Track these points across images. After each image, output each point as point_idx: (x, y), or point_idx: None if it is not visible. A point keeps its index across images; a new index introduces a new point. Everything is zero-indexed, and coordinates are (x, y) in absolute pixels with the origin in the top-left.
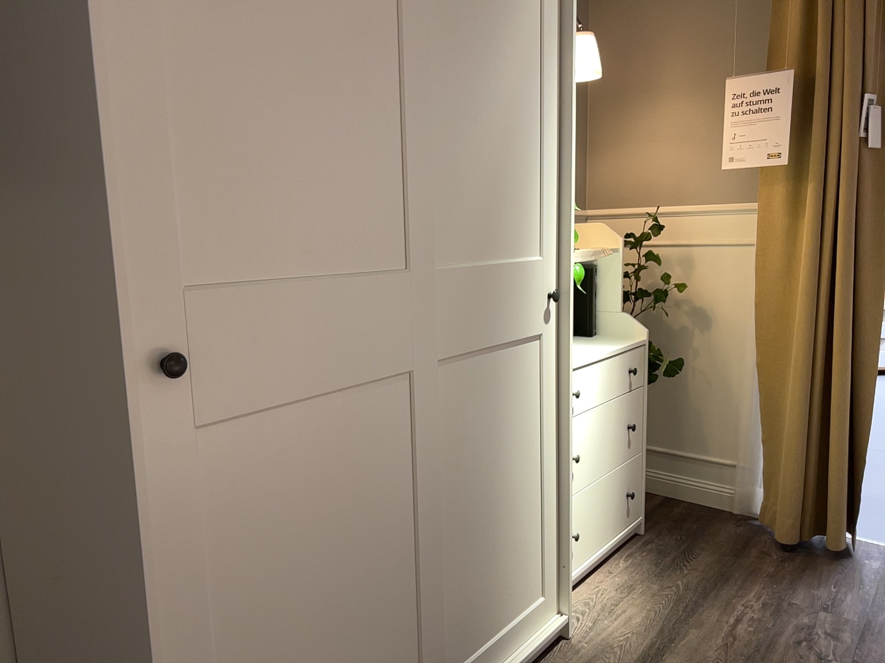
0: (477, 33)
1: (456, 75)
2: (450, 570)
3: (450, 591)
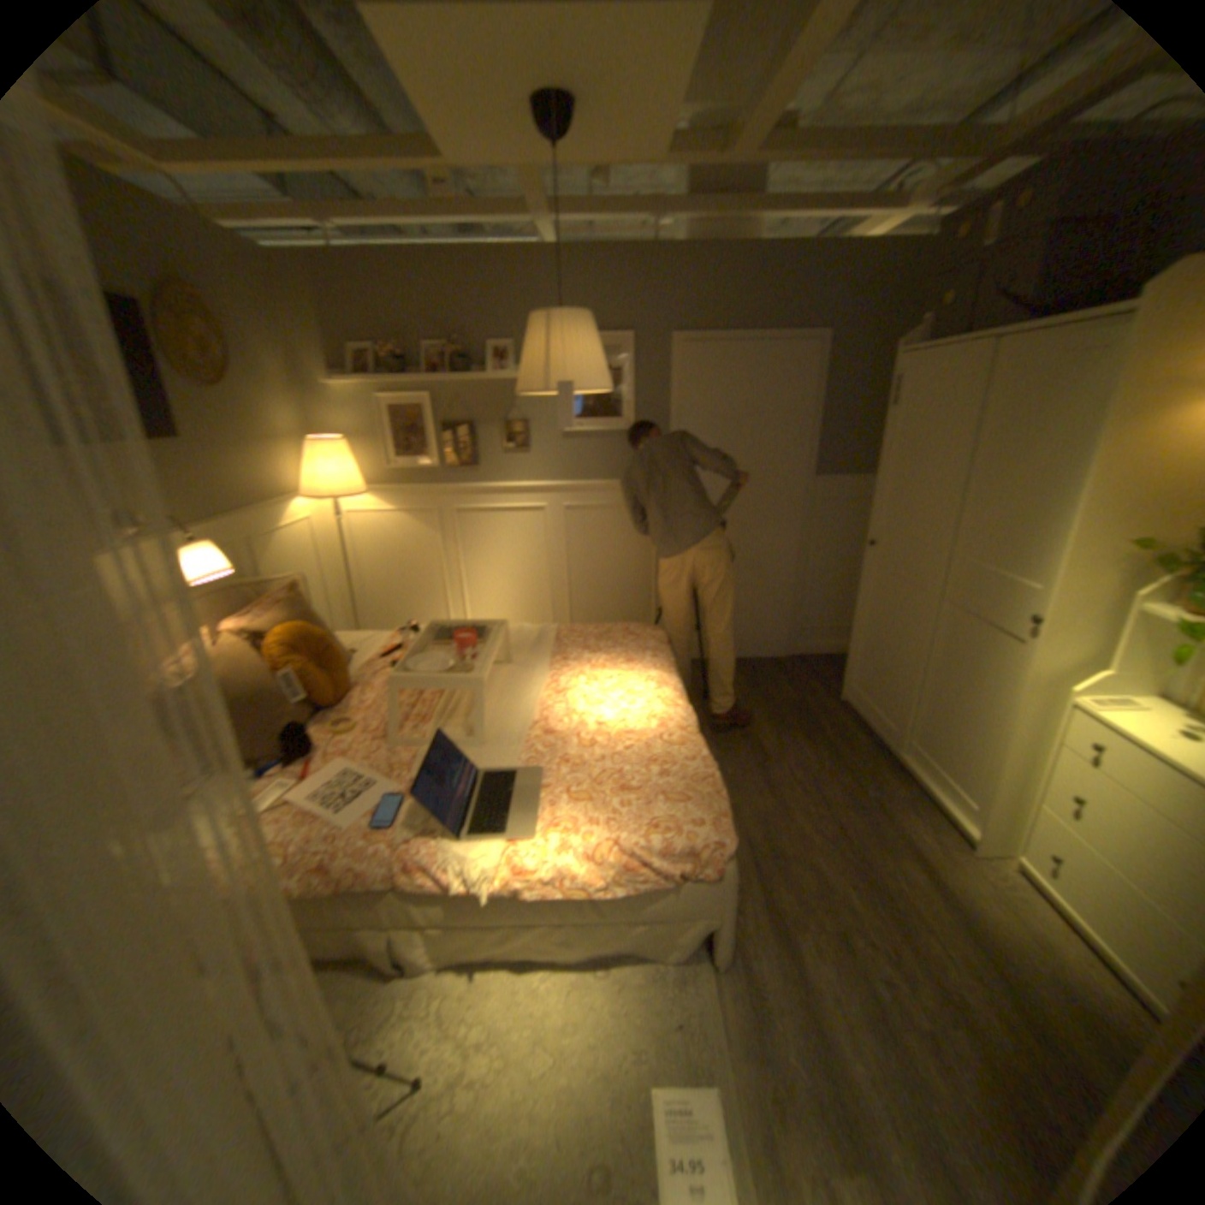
0: (1021, 424)
1: (998, 453)
2: (928, 706)
3: (926, 715)
